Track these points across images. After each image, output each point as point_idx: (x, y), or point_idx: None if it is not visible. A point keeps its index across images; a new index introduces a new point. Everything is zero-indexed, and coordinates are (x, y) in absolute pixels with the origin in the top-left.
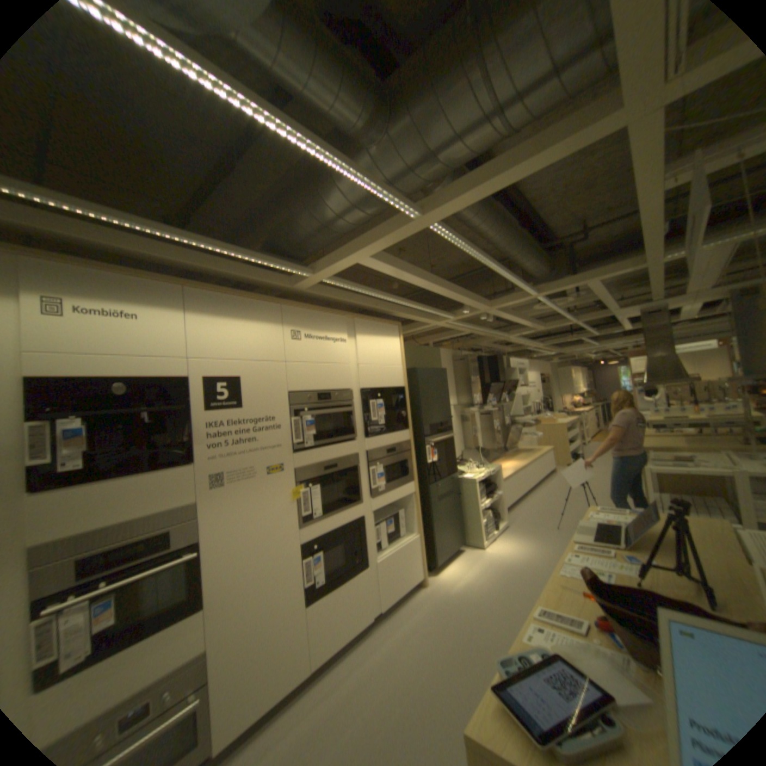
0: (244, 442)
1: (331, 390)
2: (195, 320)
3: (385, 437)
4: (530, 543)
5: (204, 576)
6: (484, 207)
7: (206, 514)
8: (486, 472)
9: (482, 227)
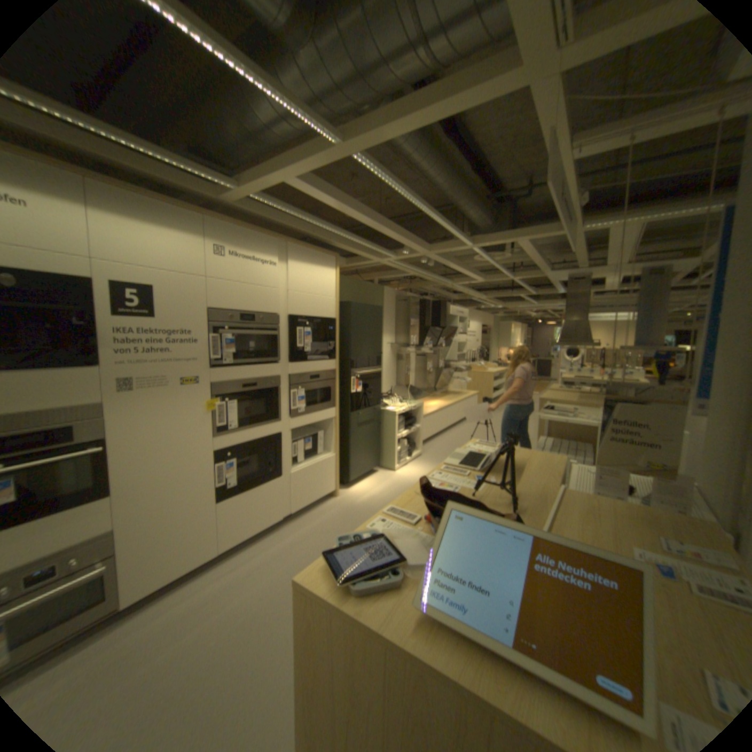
0: (157, 352)
1: (255, 313)
2: (99, 218)
3: (310, 364)
4: None
5: (111, 469)
6: (424, 144)
7: (113, 415)
8: (407, 407)
9: (423, 166)
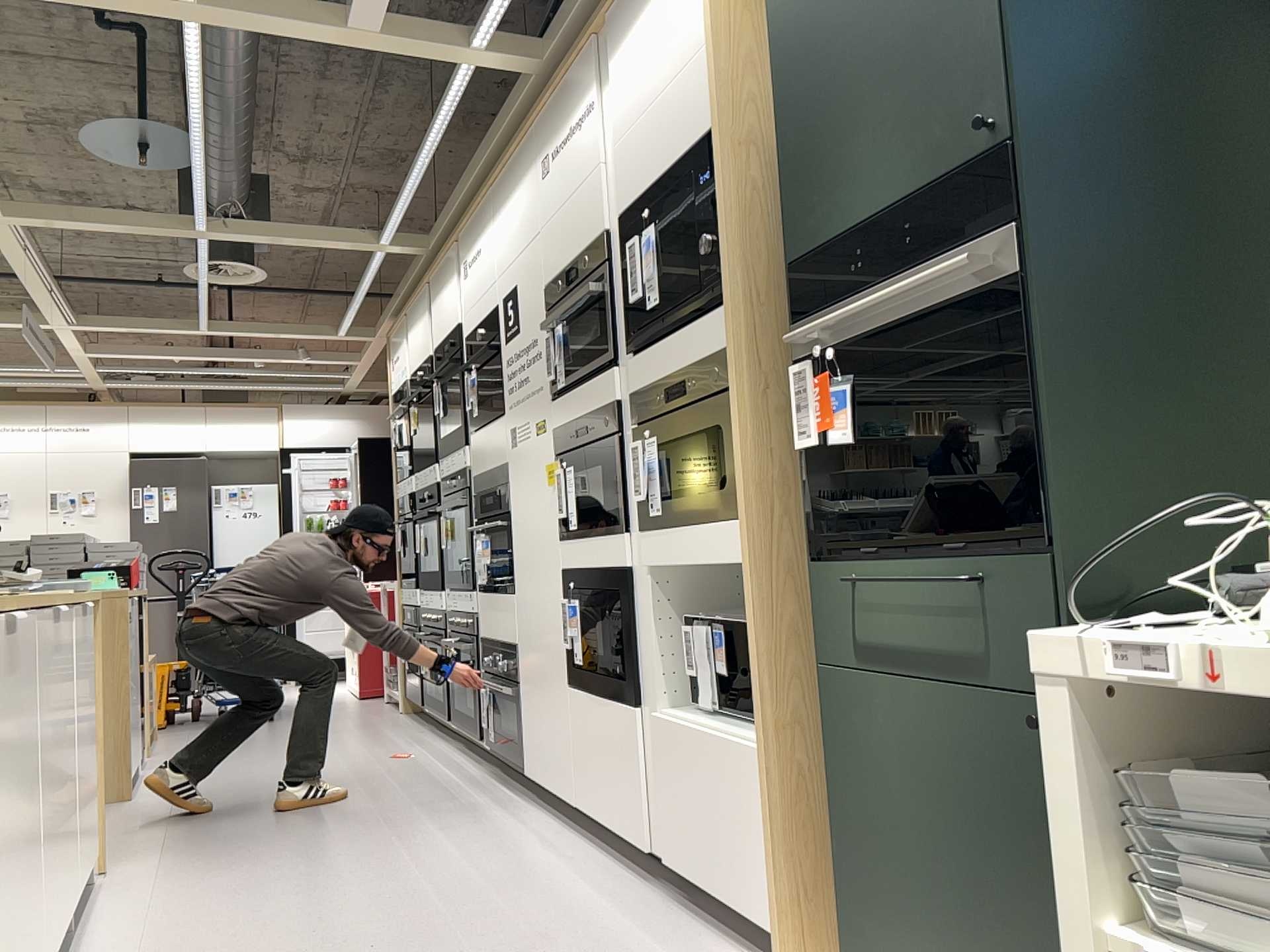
0: (522, 383)
1: (584, 251)
2: (496, 224)
3: (667, 346)
4: None
5: (513, 556)
6: None
7: (510, 479)
8: None
9: None
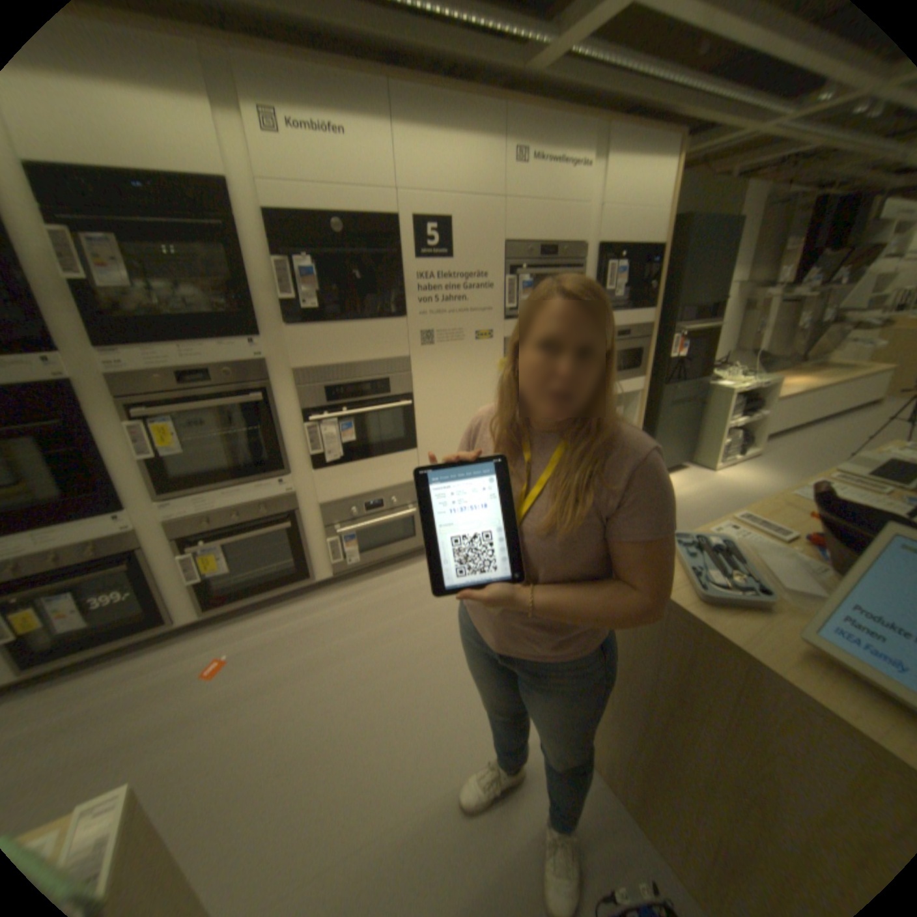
0: (454, 300)
1: (558, 242)
2: (402, 133)
3: (620, 315)
4: (784, 477)
5: (417, 423)
6: None
7: (418, 369)
8: (755, 382)
9: None
